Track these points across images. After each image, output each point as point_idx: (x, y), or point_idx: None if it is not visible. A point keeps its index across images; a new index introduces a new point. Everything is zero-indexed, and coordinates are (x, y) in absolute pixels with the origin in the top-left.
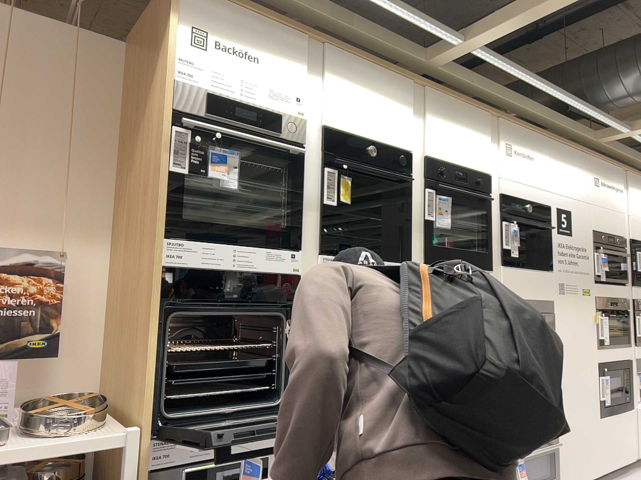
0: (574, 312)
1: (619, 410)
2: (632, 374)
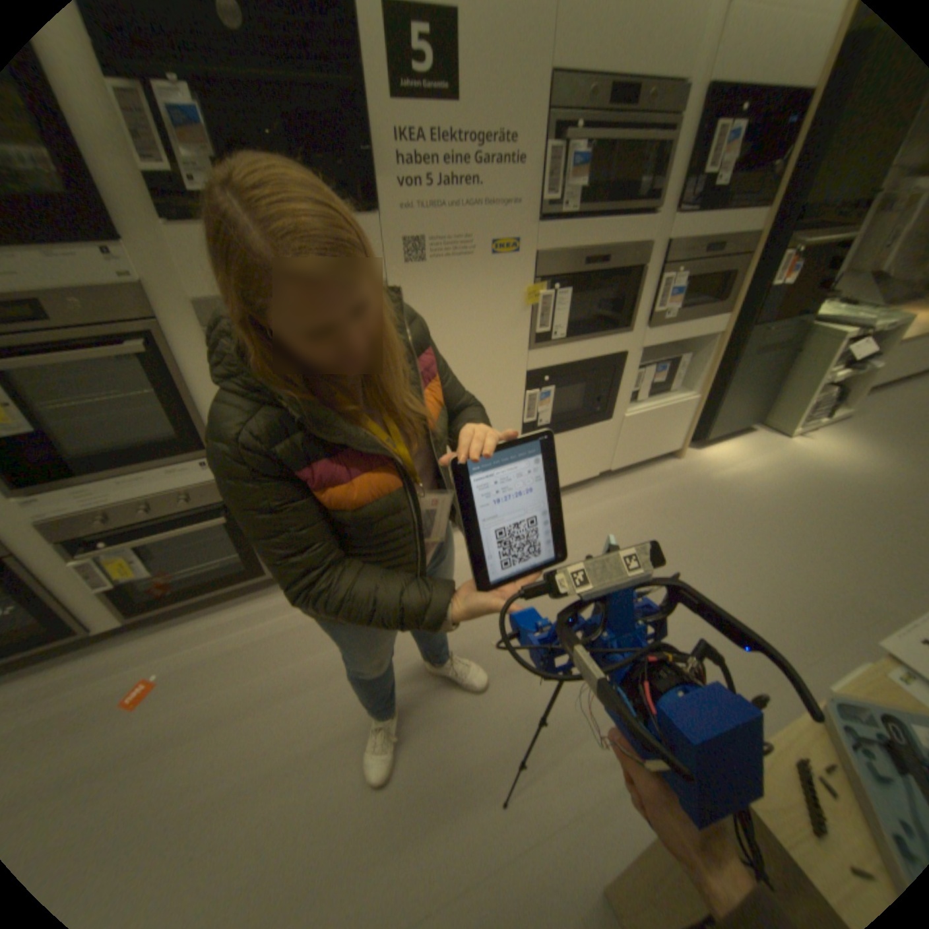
0: (461, 296)
1: (570, 429)
2: (627, 373)
